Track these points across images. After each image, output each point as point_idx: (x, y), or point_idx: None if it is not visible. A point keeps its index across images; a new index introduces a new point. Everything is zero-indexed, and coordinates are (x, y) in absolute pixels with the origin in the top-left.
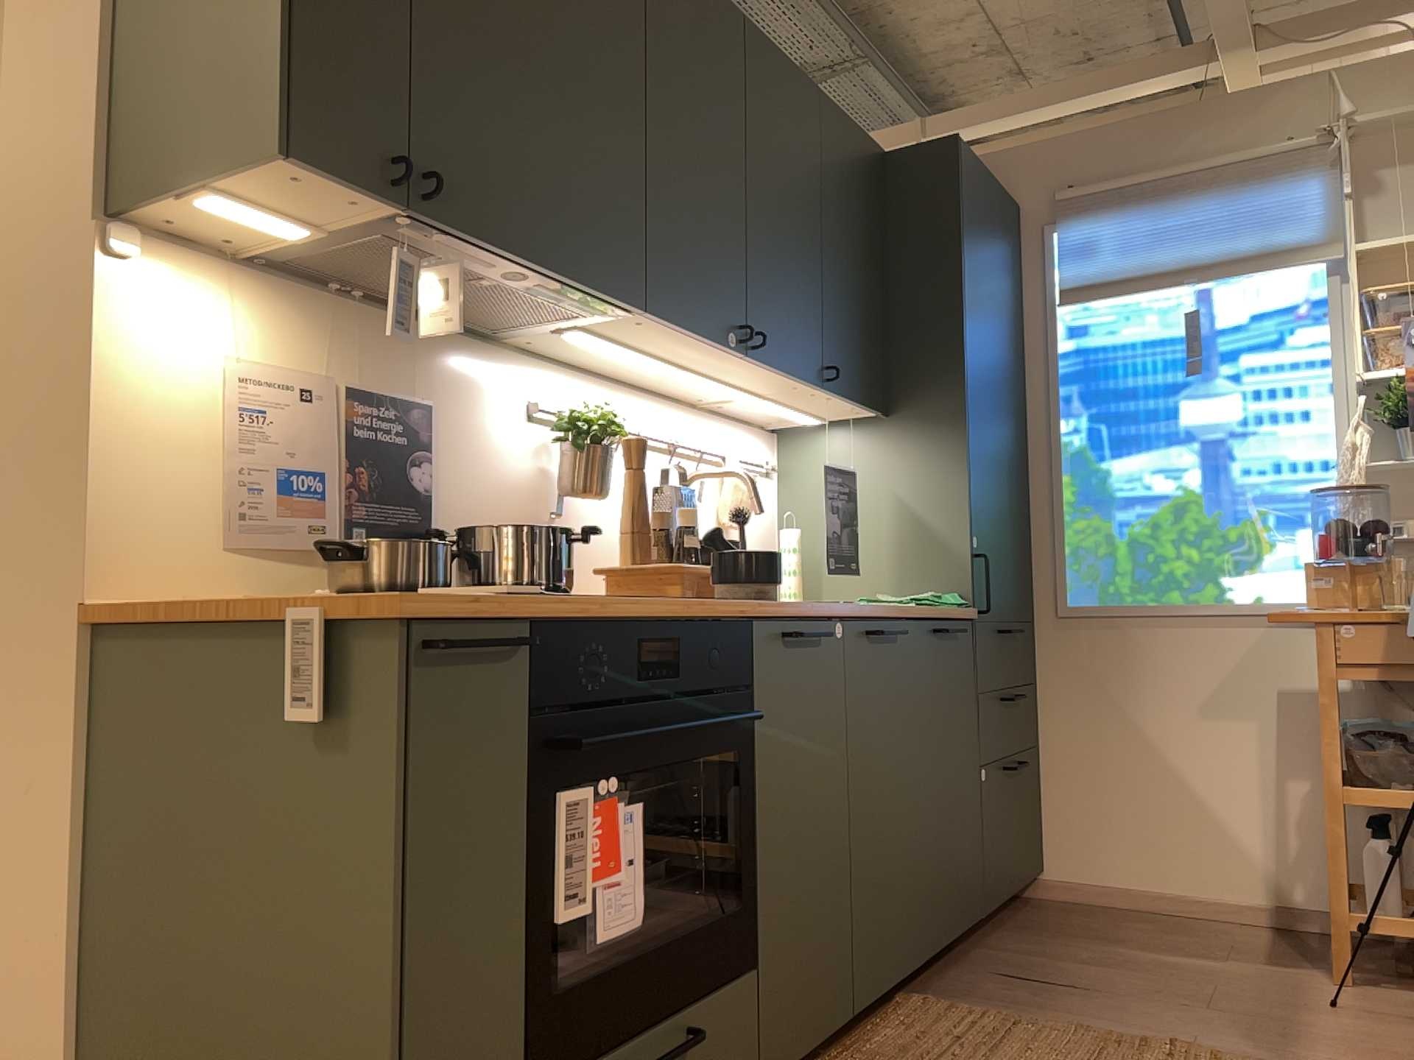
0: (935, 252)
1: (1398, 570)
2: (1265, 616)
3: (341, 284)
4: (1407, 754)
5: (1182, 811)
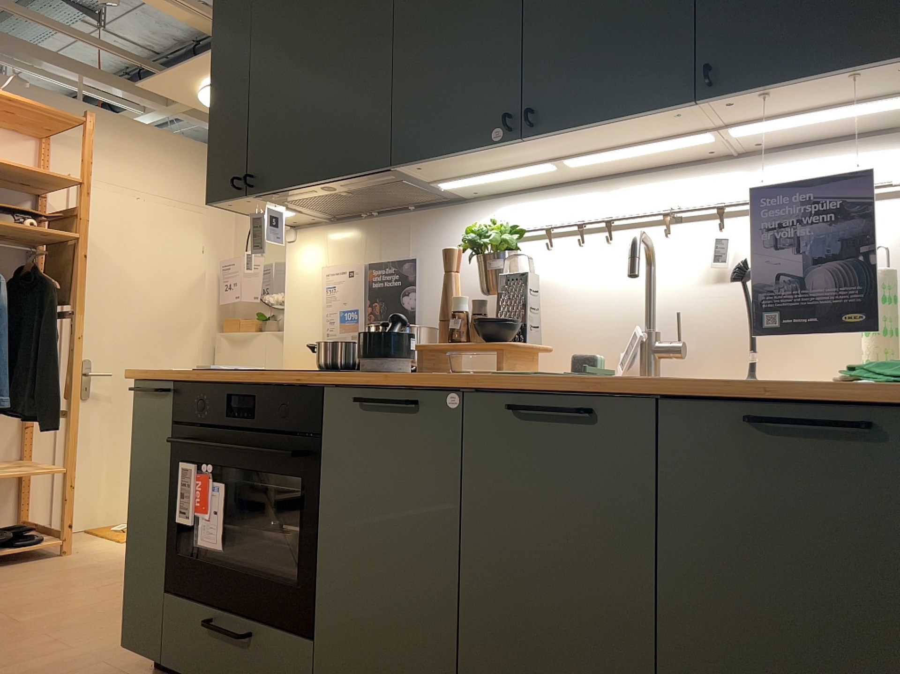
0: None
1: None
2: None
3: (363, 213)
4: None
5: None
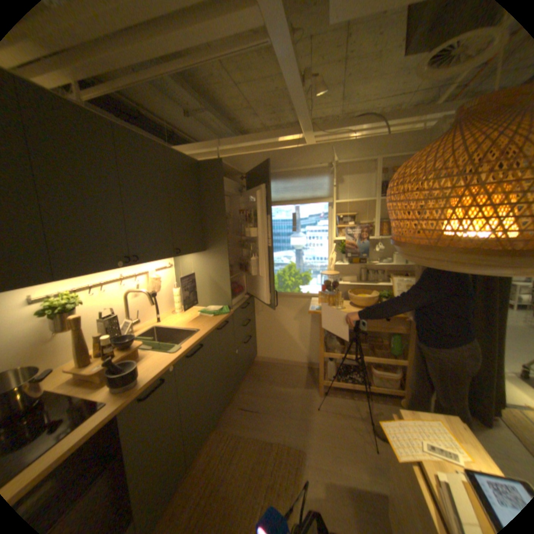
0: (216, 199)
1: (340, 295)
2: (309, 296)
3: None
4: (338, 344)
5: (288, 342)
